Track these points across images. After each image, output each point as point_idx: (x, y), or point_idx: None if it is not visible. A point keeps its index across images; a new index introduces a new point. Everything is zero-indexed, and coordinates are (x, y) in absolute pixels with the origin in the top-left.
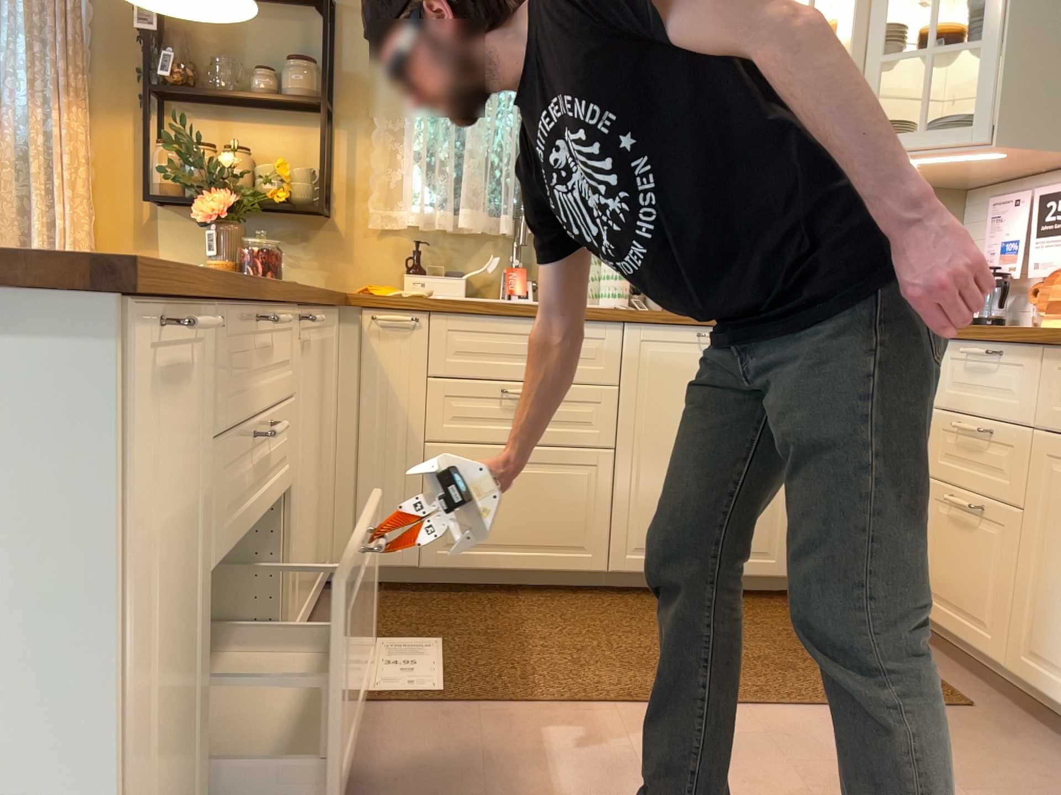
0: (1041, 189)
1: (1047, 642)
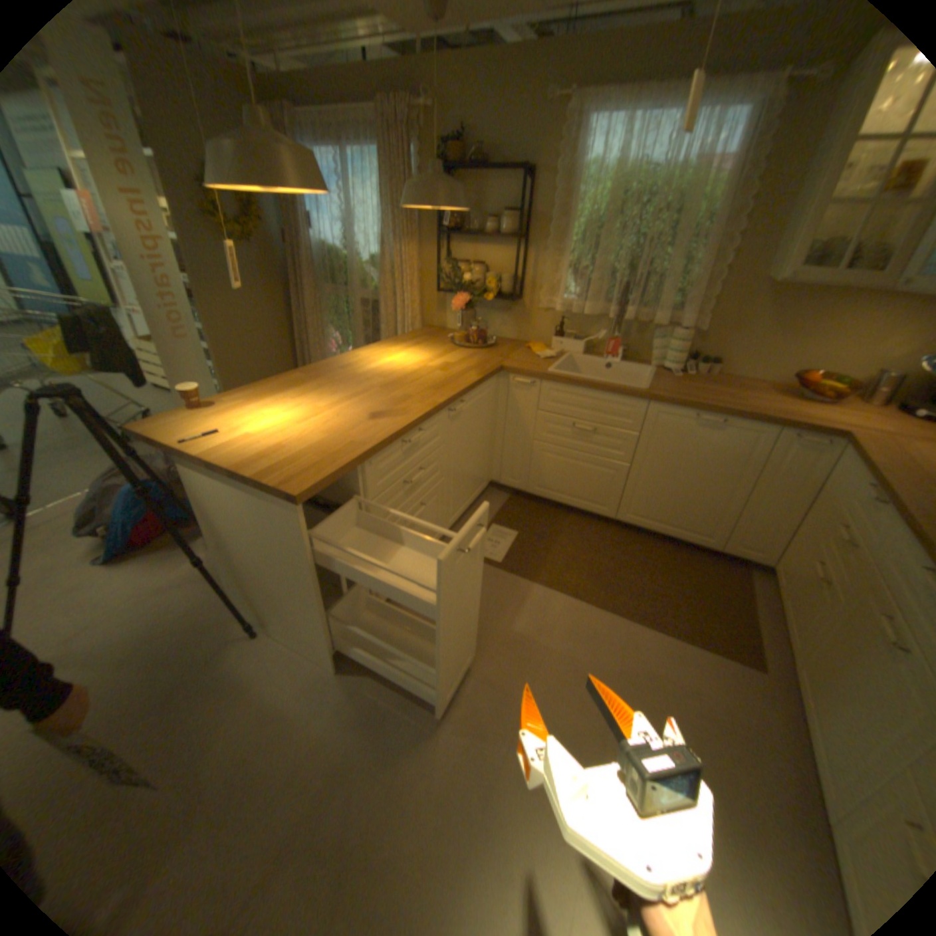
0: None
1: (815, 673)
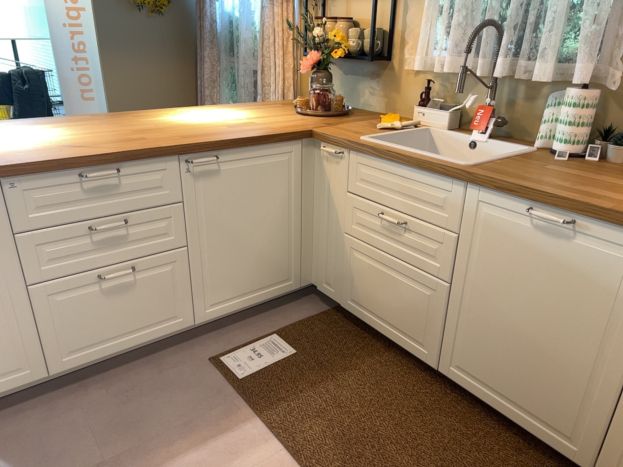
0: None
1: None
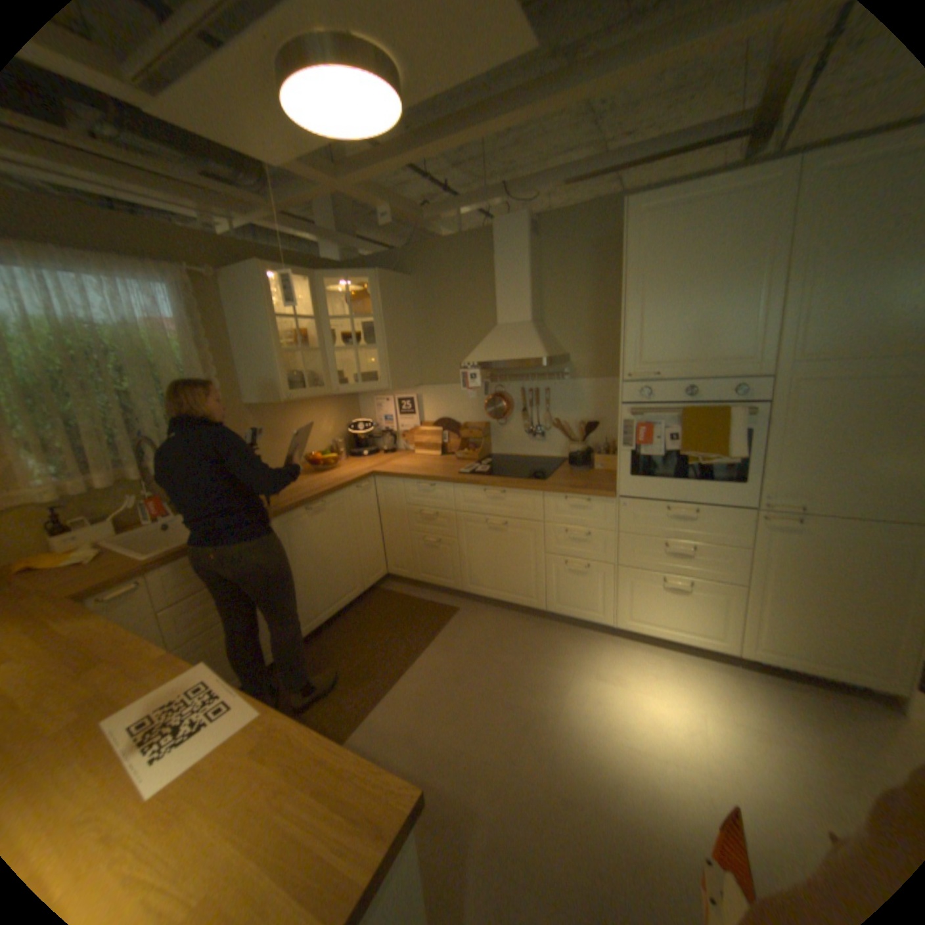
0: (395, 397)
1: (475, 579)
